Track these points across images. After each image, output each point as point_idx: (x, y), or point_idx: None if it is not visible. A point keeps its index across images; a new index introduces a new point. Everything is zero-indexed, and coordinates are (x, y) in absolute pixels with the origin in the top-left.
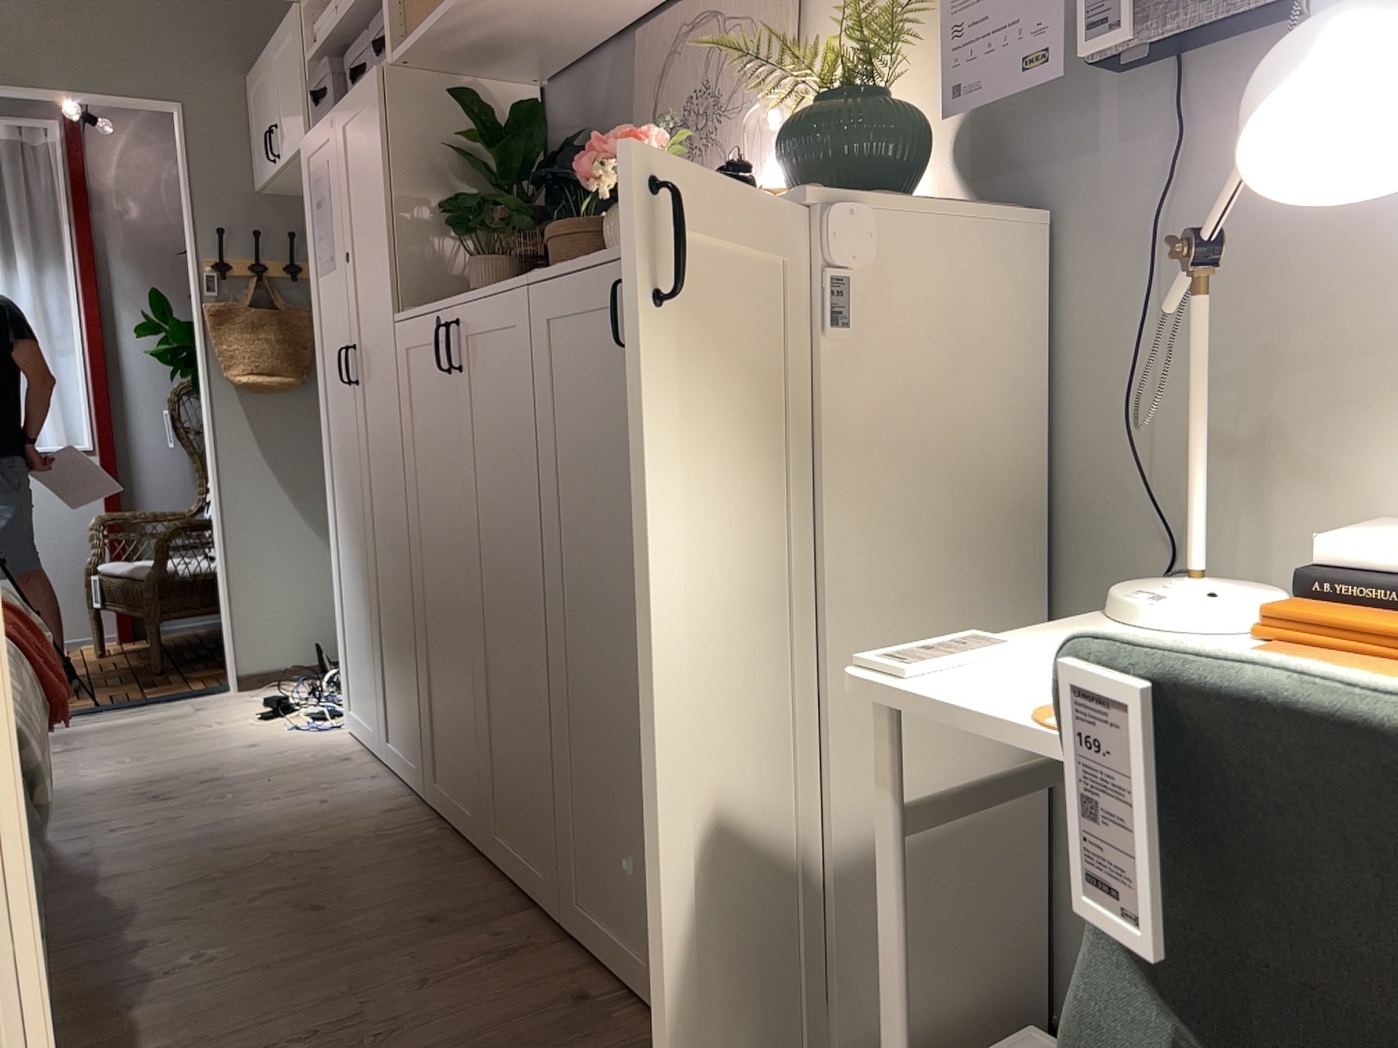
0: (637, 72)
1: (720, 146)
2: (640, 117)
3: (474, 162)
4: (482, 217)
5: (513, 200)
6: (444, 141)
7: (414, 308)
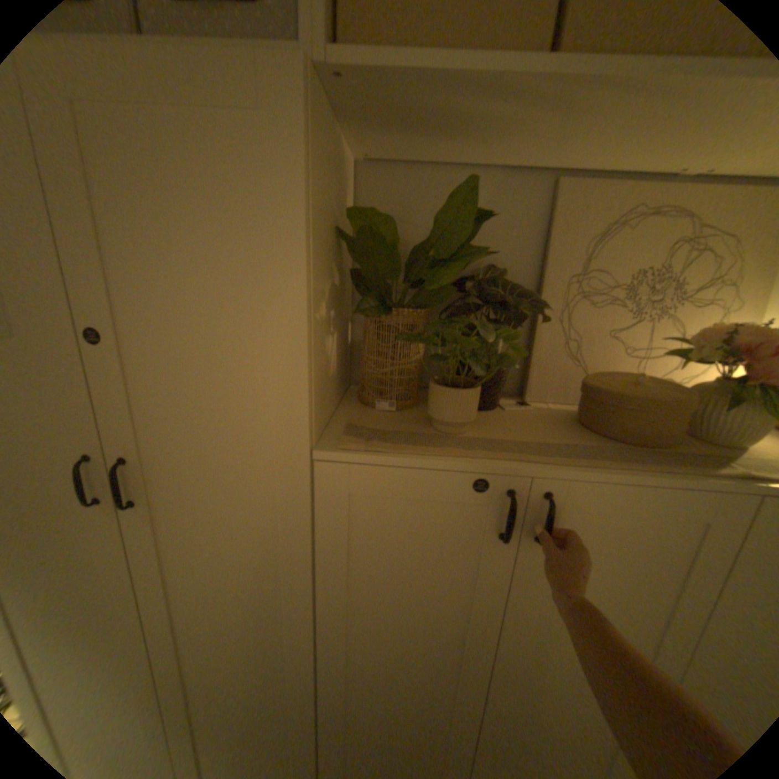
0: (561, 216)
1: (680, 320)
2: (563, 260)
3: (354, 243)
4: (497, 350)
5: (512, 331)
6: (331, 208)
7: (369, 444)
